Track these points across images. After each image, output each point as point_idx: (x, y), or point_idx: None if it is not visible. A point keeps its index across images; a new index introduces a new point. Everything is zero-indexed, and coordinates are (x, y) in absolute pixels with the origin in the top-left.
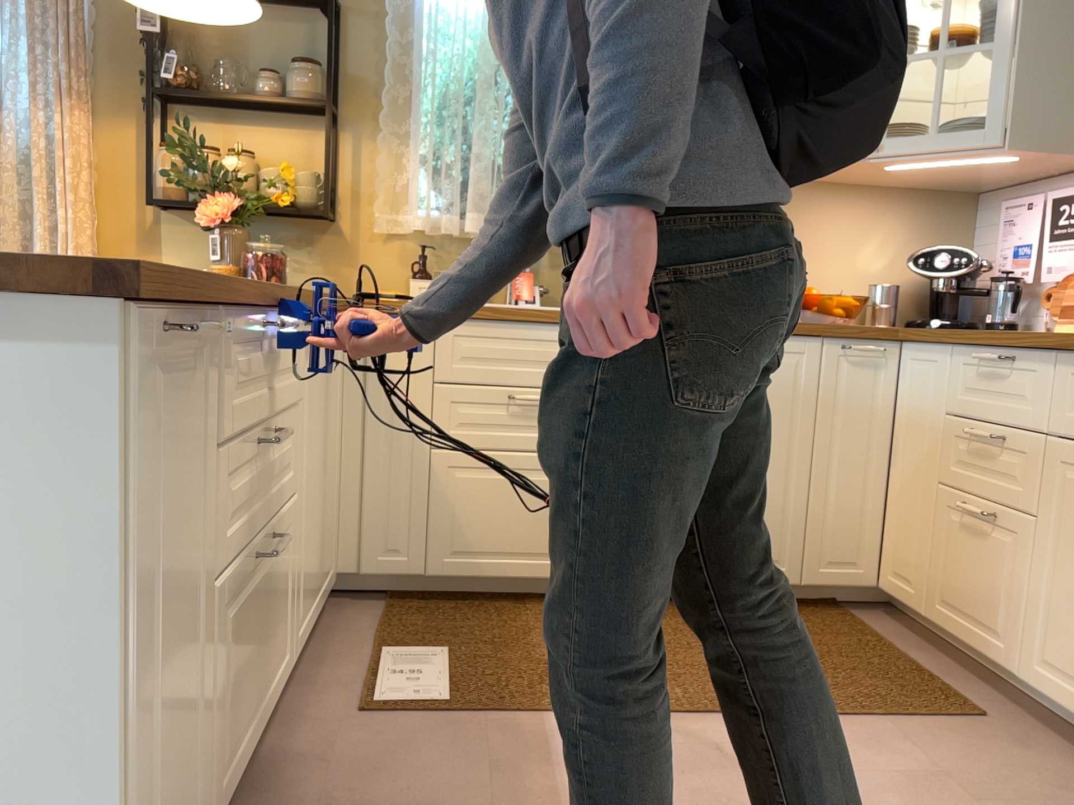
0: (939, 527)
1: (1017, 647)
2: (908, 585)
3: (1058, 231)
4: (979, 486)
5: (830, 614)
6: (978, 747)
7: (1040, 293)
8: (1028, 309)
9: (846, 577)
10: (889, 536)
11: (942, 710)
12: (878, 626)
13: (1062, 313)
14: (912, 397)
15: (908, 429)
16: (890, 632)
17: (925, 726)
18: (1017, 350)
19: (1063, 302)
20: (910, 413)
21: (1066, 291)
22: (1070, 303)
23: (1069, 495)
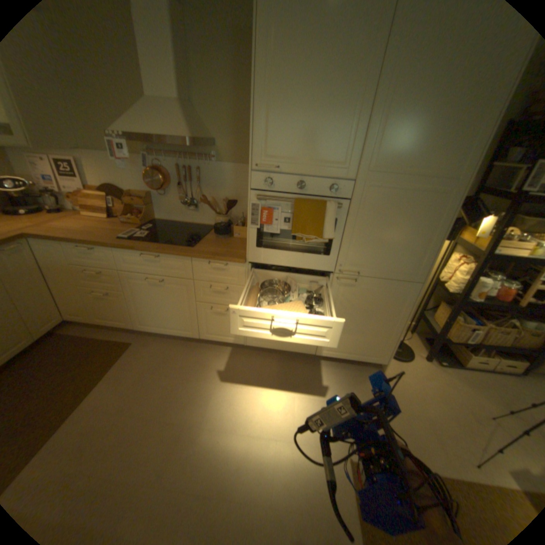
0: (83, 300)
1: (129, 323)
2: (77, 317)
3: (60, 174)
4: (95, 286)
5: (52, 341)
6: (136, 356)
7: (61, 195)
8: (58, 200)
9: (50, 327)
10: (59, 305)
11: (119, 351)
12: (72, 333)
13: (79, 208)
14: (44, 259)
15: (49, 271)
16: (78, 333)
17: (121, 361)
18: (93, 247)
19: (76, 202)
20: (46, 265)
21: (75, 198)
22: (80, 204)
23: (131, 286)
